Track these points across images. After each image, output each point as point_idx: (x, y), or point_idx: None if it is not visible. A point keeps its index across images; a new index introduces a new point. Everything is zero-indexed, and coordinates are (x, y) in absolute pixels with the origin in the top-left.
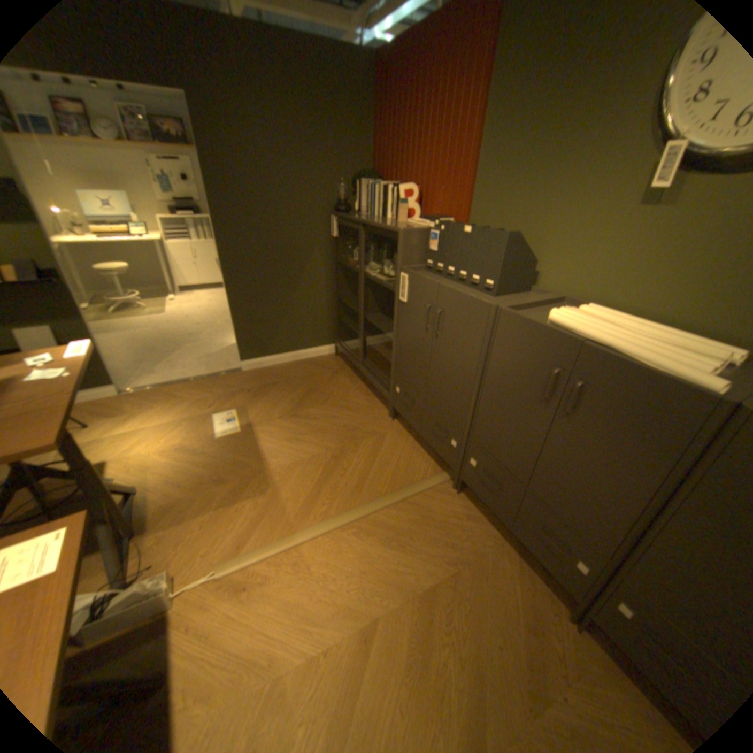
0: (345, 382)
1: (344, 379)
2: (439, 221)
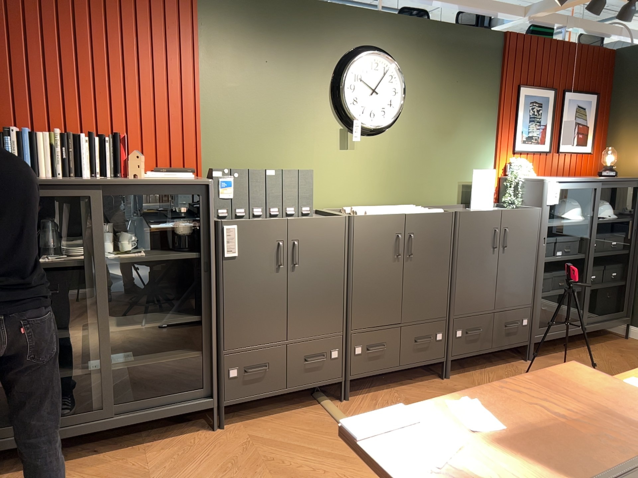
0: (87, 473)
1: (75, 474)
2: (229, 169)
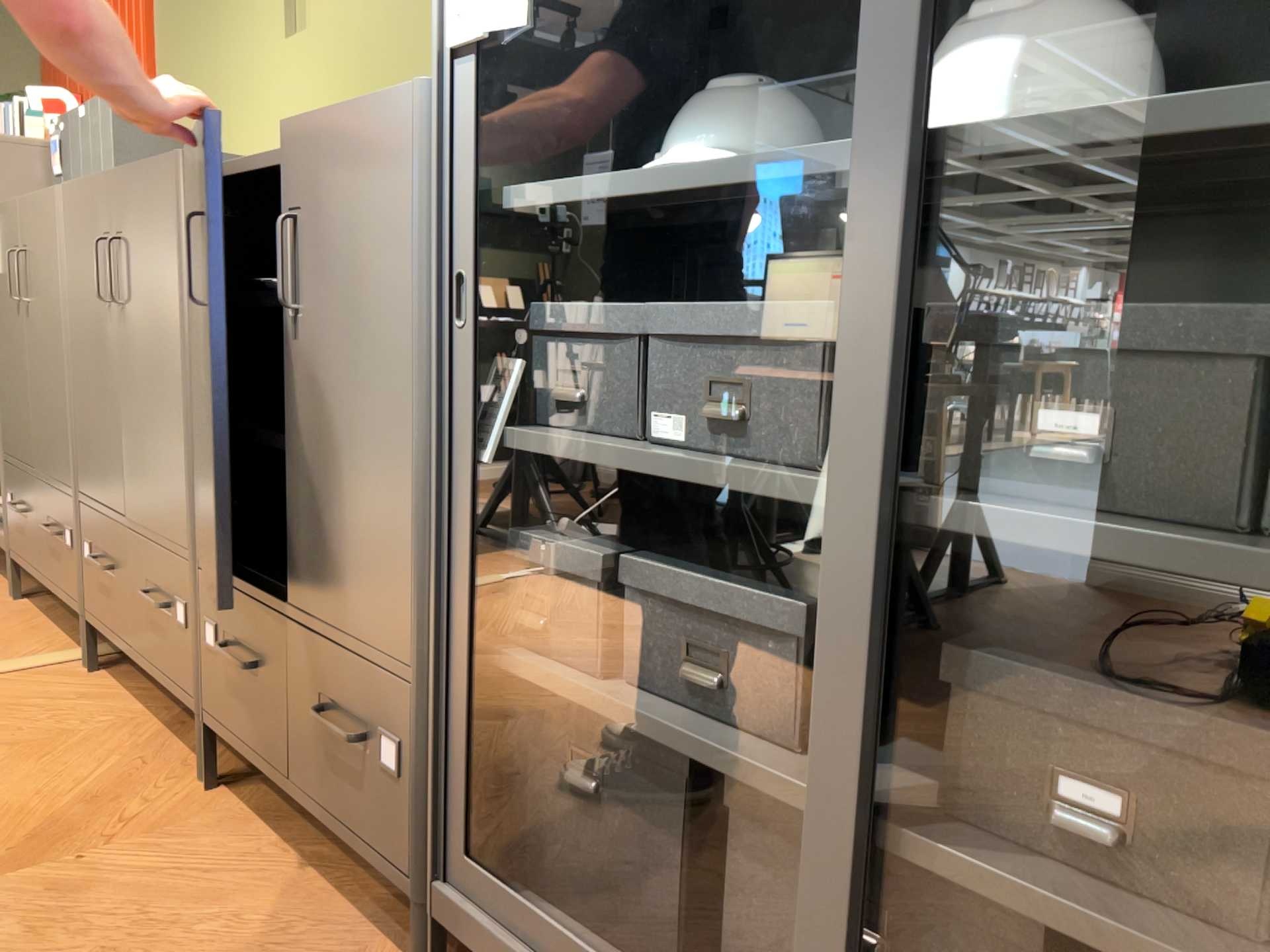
0: None
1: None
2: (60, 120)
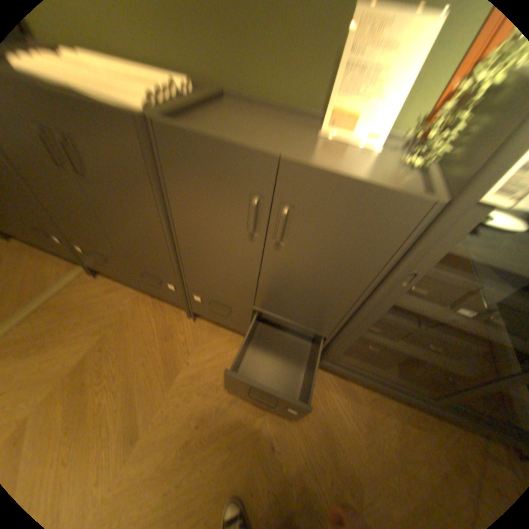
0: None
1: None
2: None
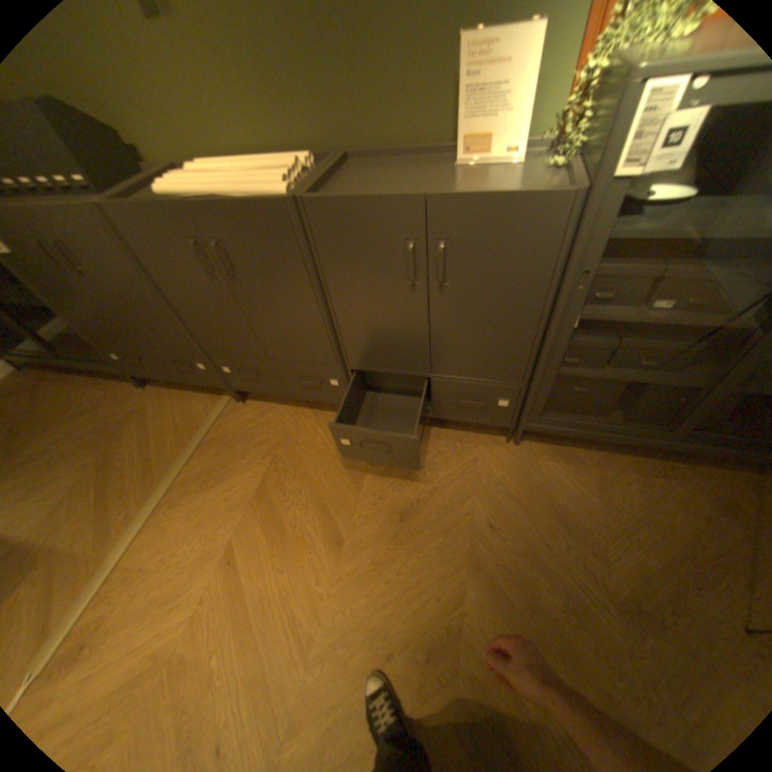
0: (58, 391)
1: (54, 389)
2: None
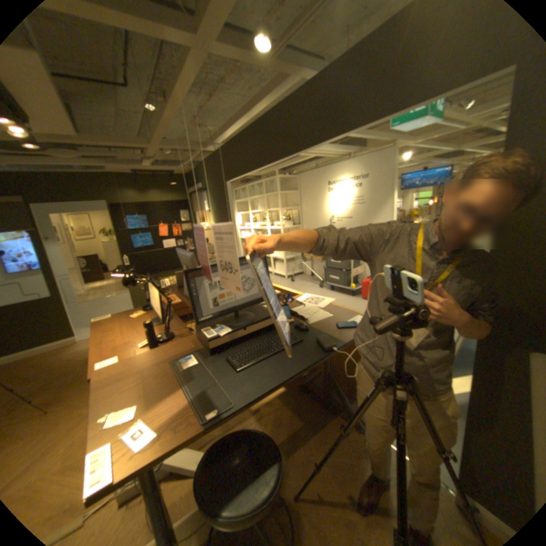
0: None
1: None
2: None
